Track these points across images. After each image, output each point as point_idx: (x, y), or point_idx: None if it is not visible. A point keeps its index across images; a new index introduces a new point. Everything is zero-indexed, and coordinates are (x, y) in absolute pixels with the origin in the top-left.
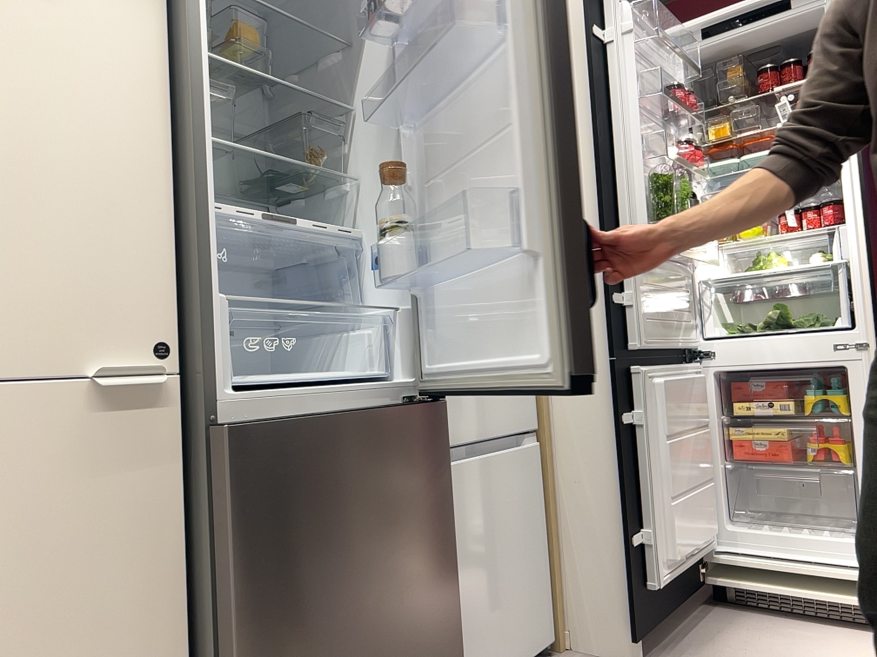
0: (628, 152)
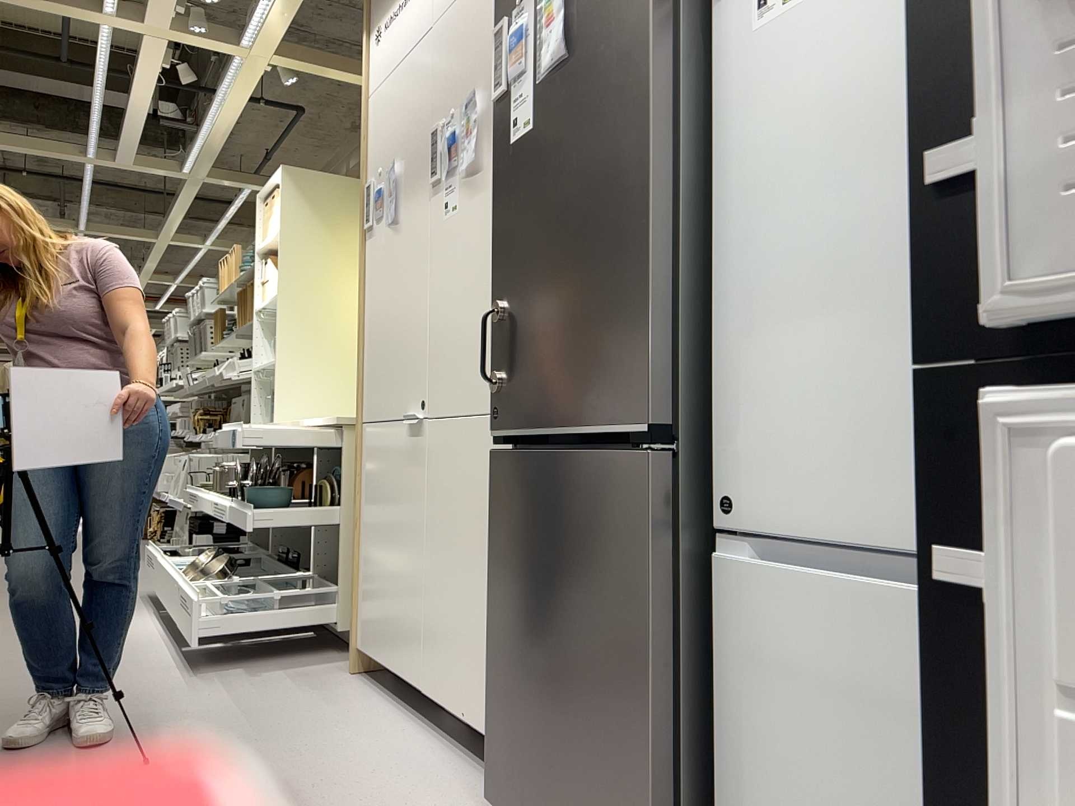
0: None
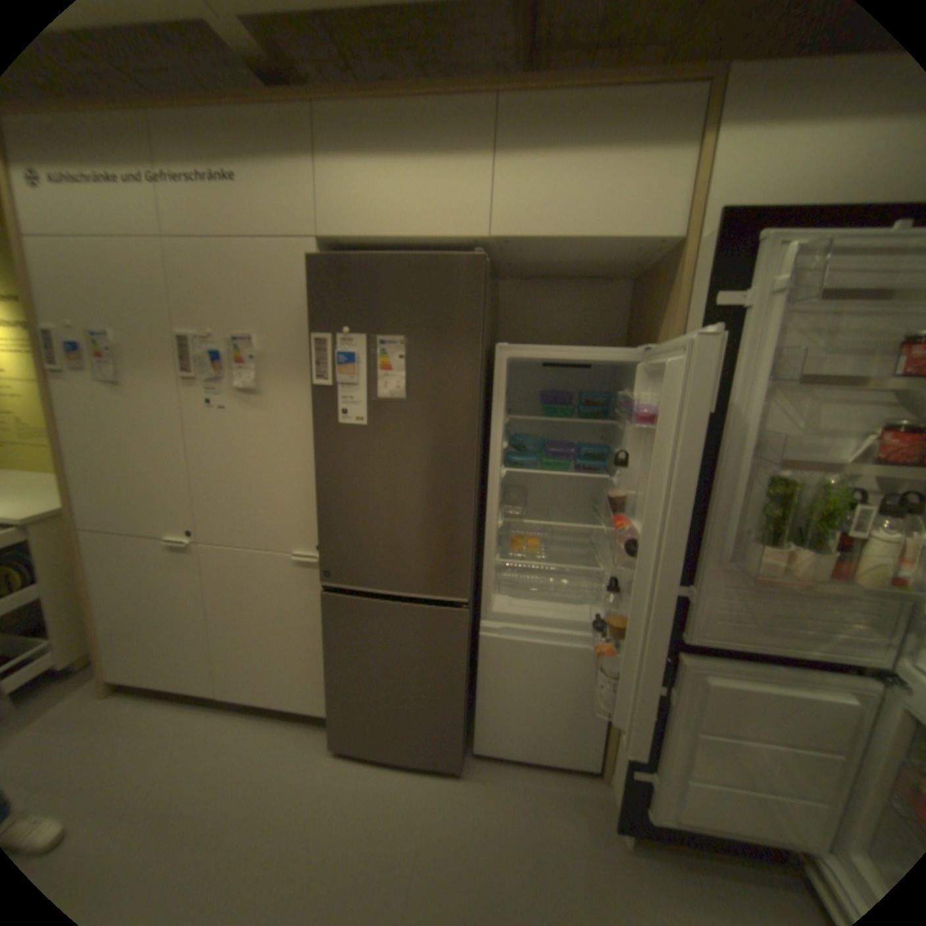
0: (734, 448)
